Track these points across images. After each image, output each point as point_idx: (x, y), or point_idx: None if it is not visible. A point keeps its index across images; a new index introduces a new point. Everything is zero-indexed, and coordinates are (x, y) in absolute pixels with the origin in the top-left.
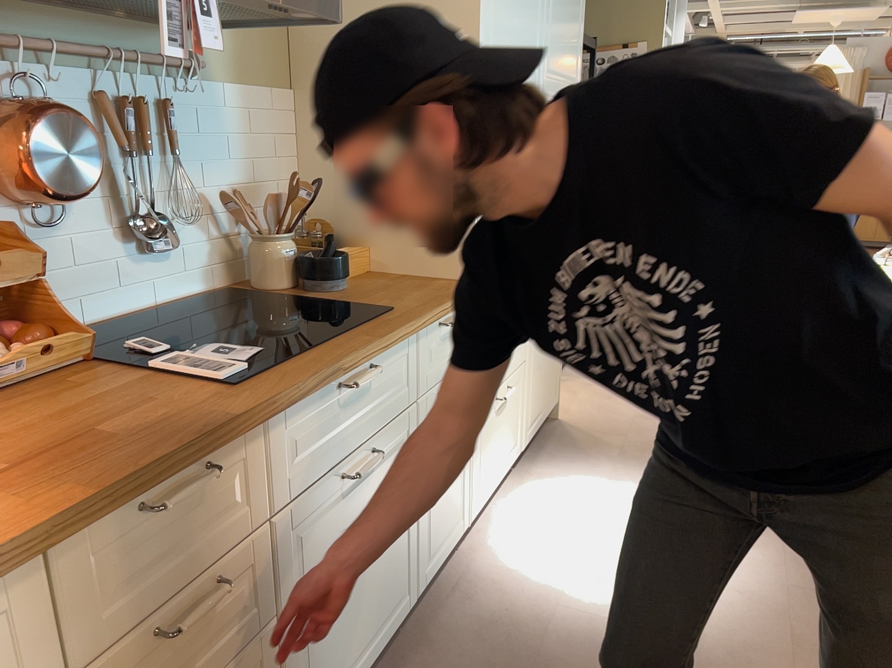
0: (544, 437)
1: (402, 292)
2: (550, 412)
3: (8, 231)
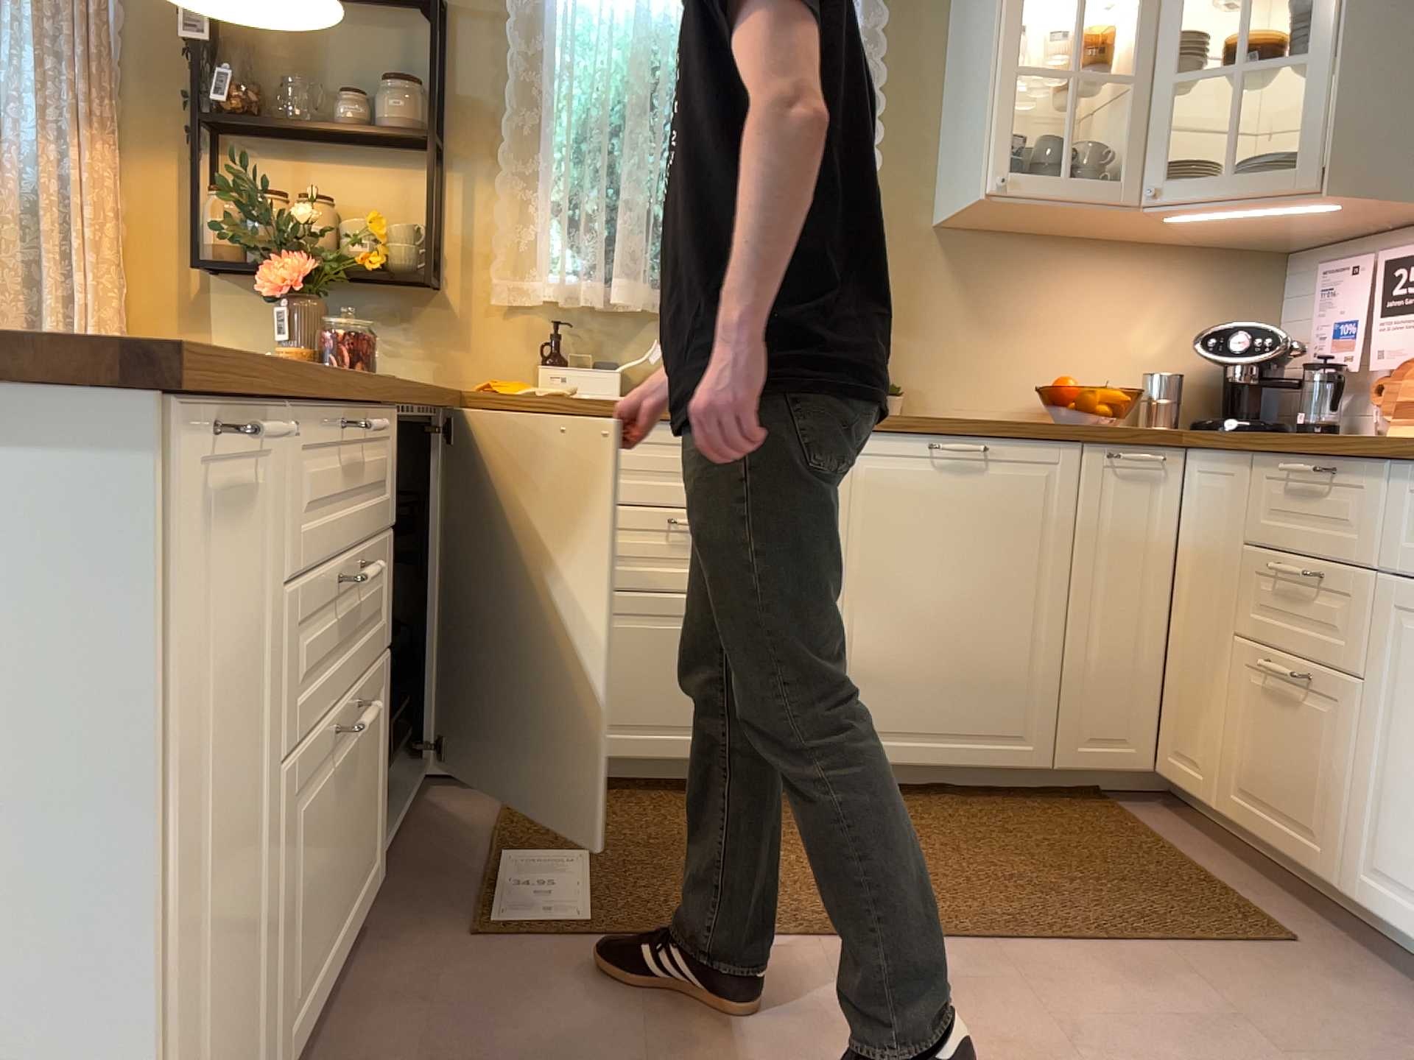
0: None
1: None
2: None
3: None
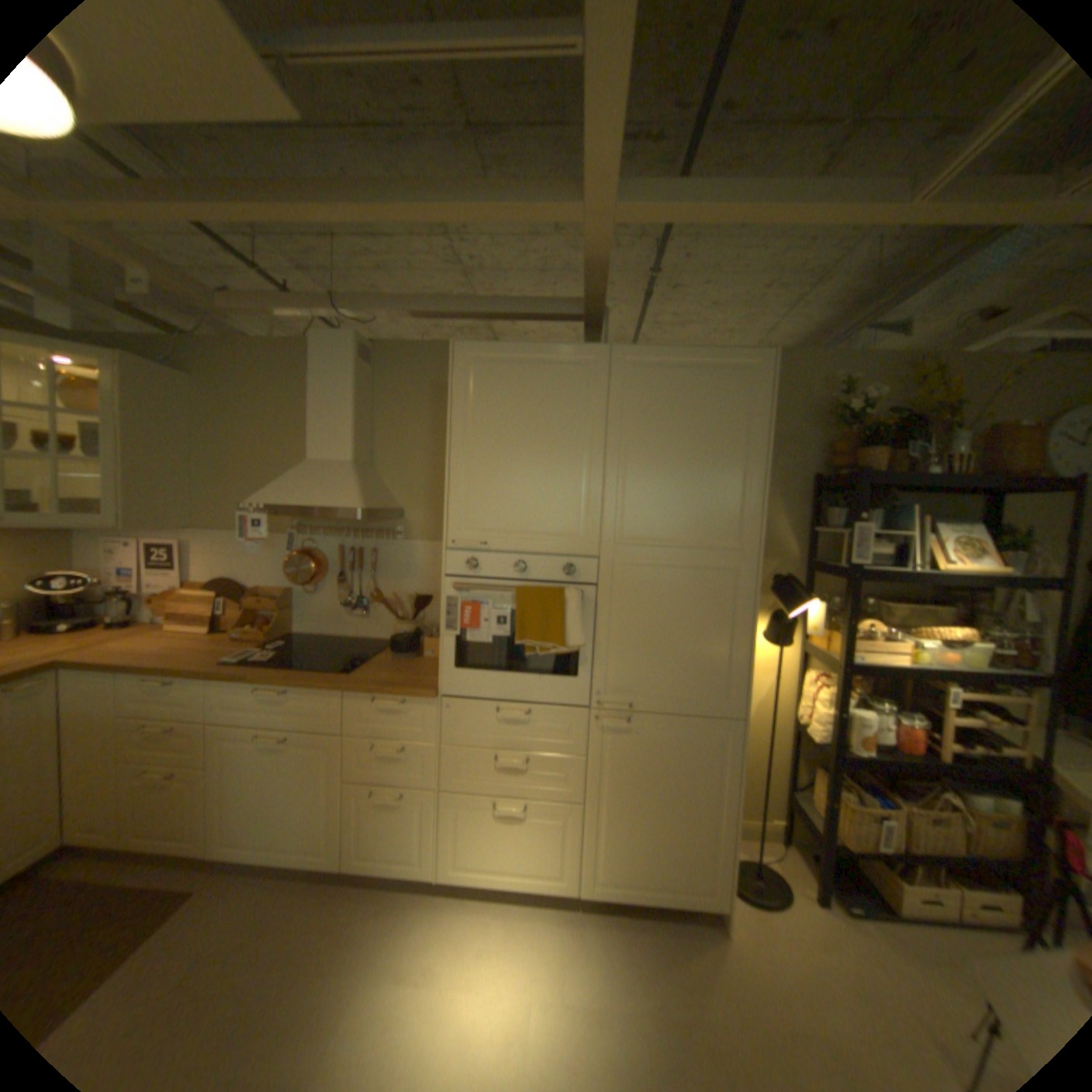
0: (671, 931)
1: (396, 673)
2: (686, 910)
3: (287, 593)
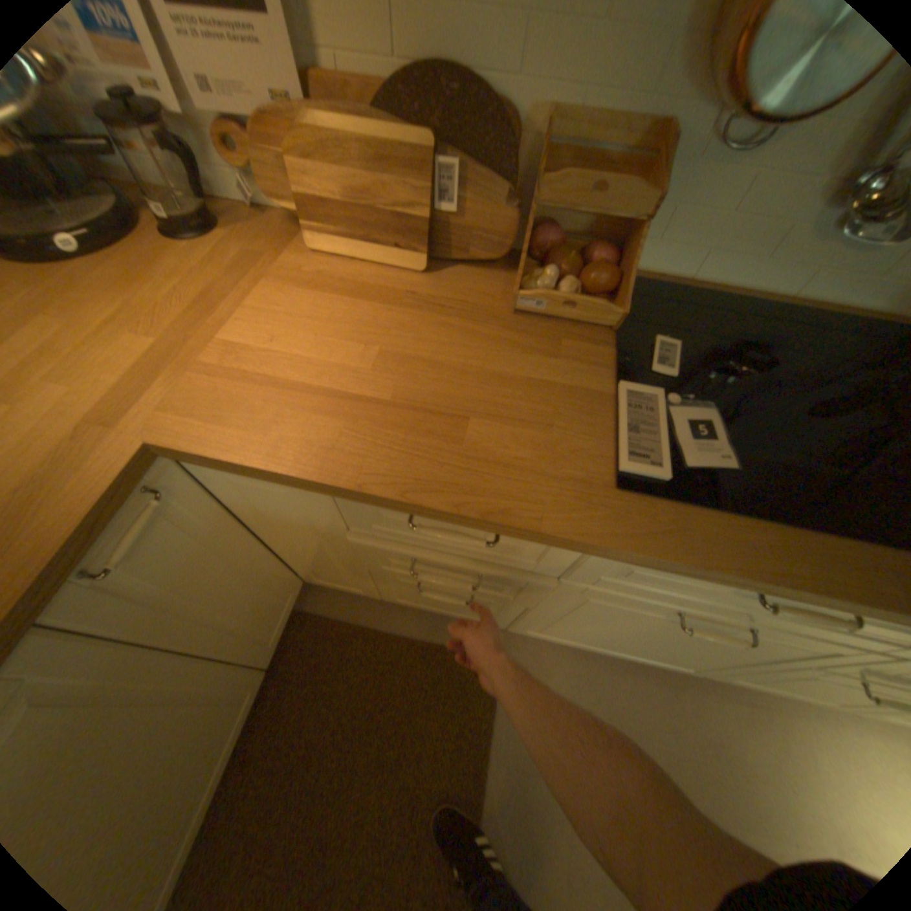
0: None
1: None
2: None
3: (675, 137)
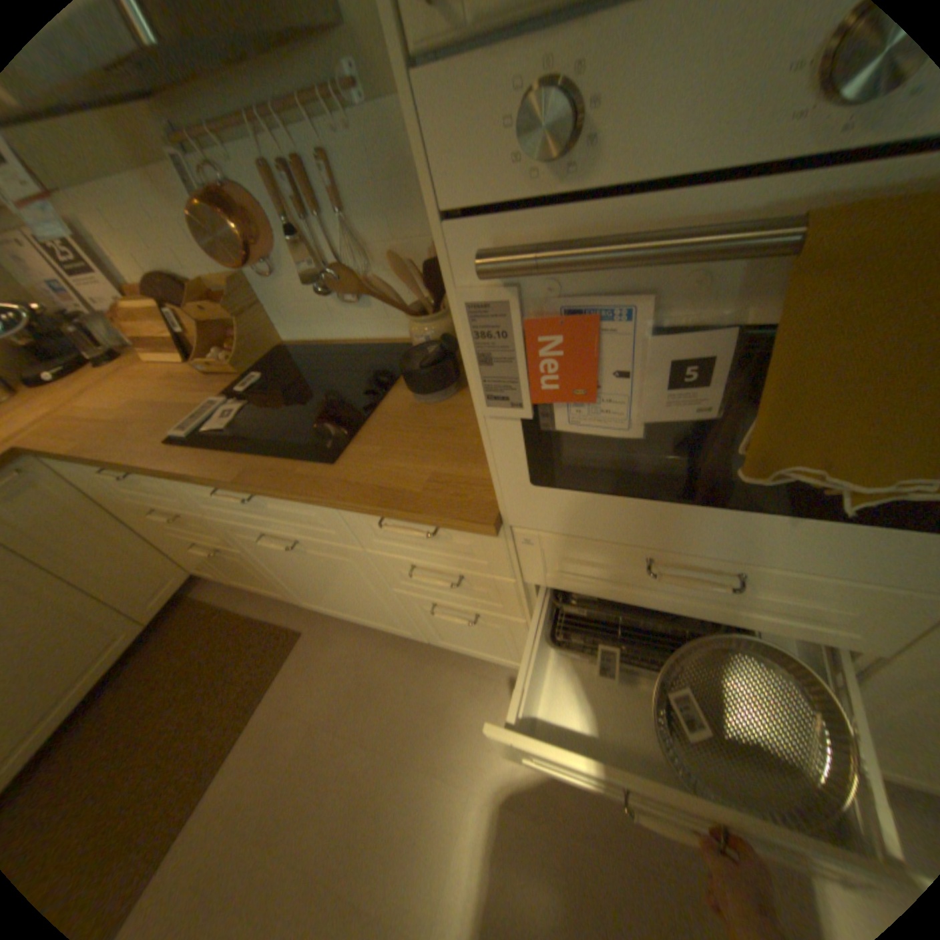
0: None
1: (417, 451)
2: None
3: (234, 280)
